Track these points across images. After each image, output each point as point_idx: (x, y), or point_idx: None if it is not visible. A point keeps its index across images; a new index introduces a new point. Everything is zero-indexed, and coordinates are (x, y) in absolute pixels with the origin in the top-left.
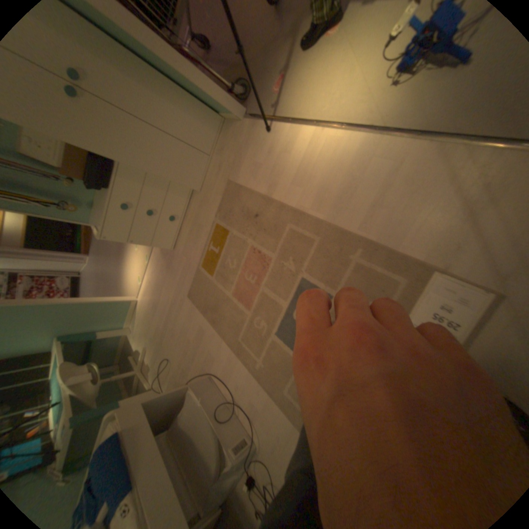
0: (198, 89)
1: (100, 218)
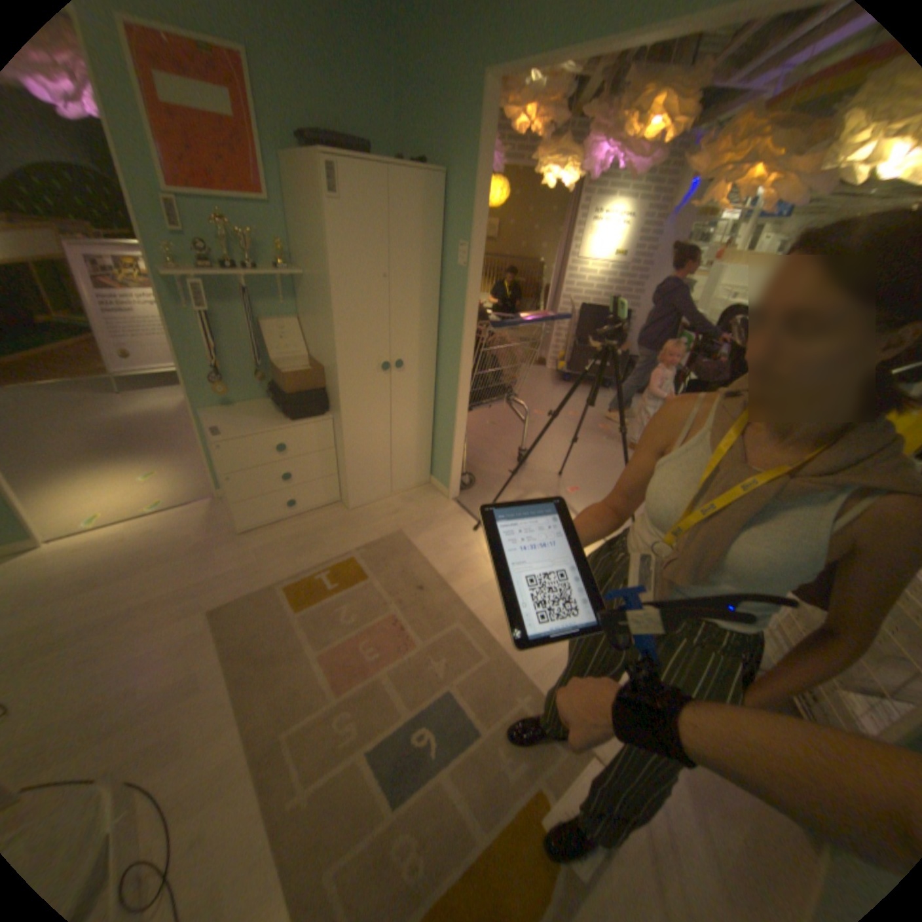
0: (445, 453)
1: (246, 434)
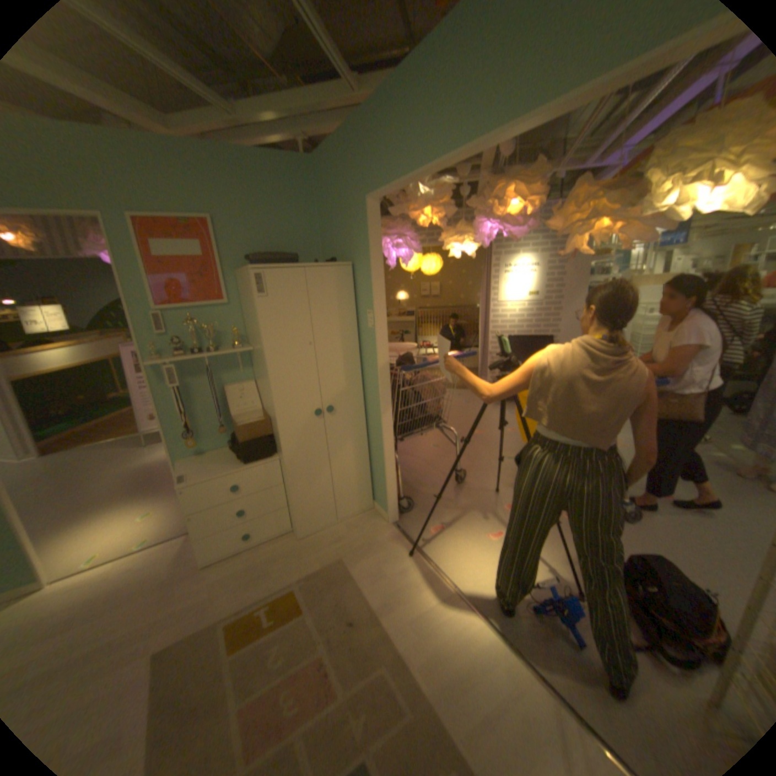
0: (381, 480)
1: (205, 479)
